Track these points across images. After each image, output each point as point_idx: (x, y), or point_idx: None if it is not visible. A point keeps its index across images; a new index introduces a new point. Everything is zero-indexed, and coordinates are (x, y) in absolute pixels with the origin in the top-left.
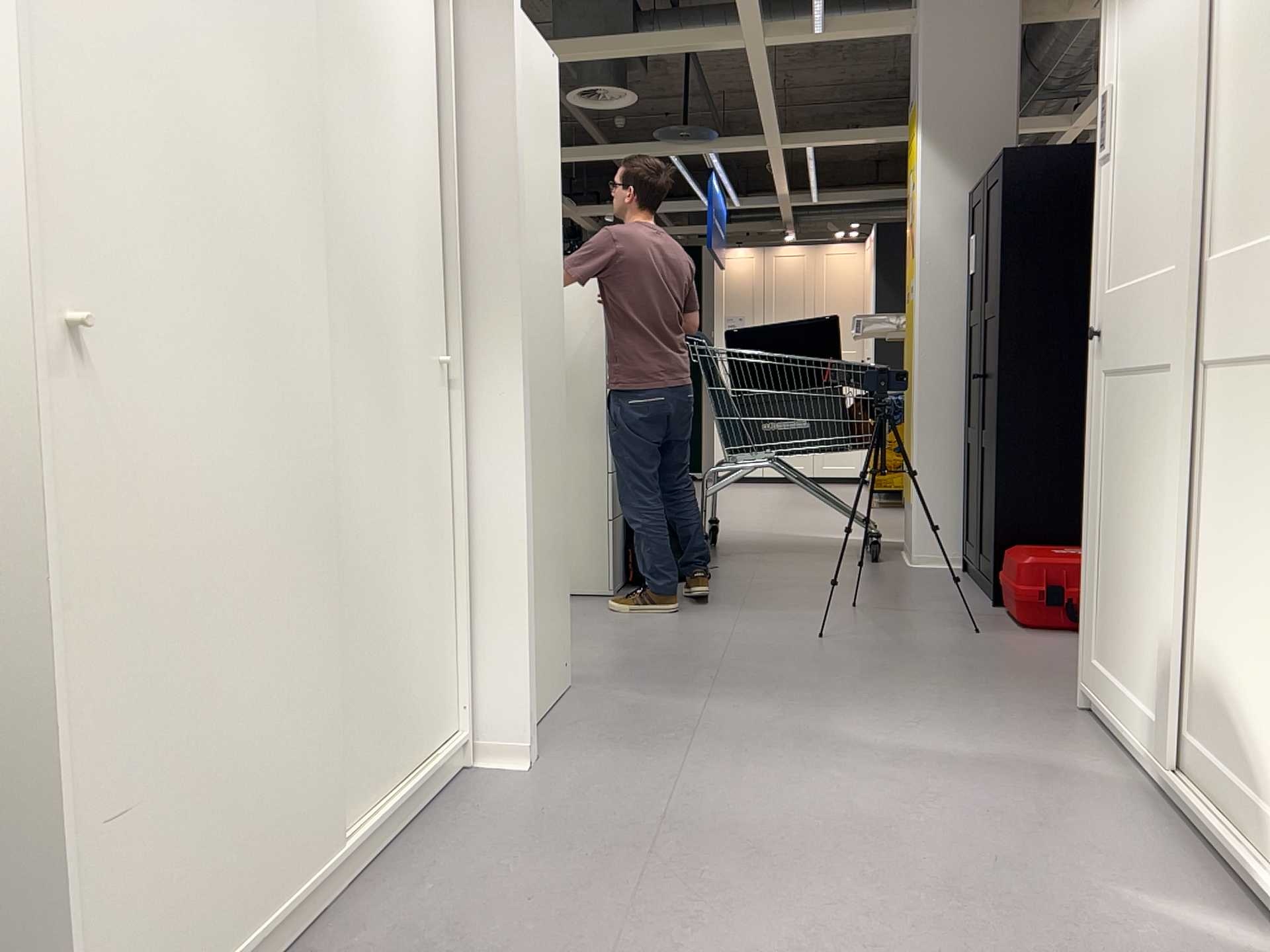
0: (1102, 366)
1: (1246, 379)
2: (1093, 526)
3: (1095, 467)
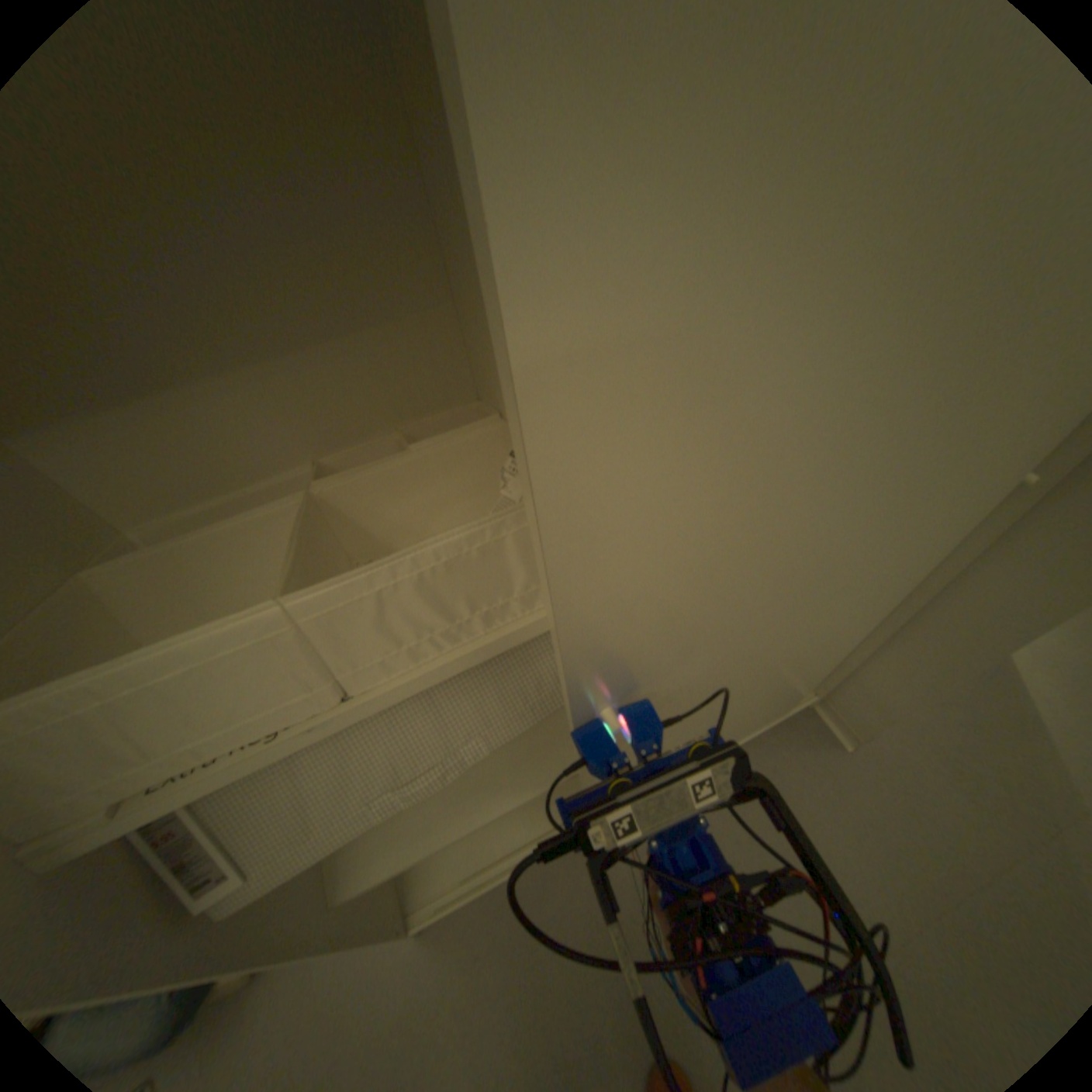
0: None
1: None
2: None
3: None
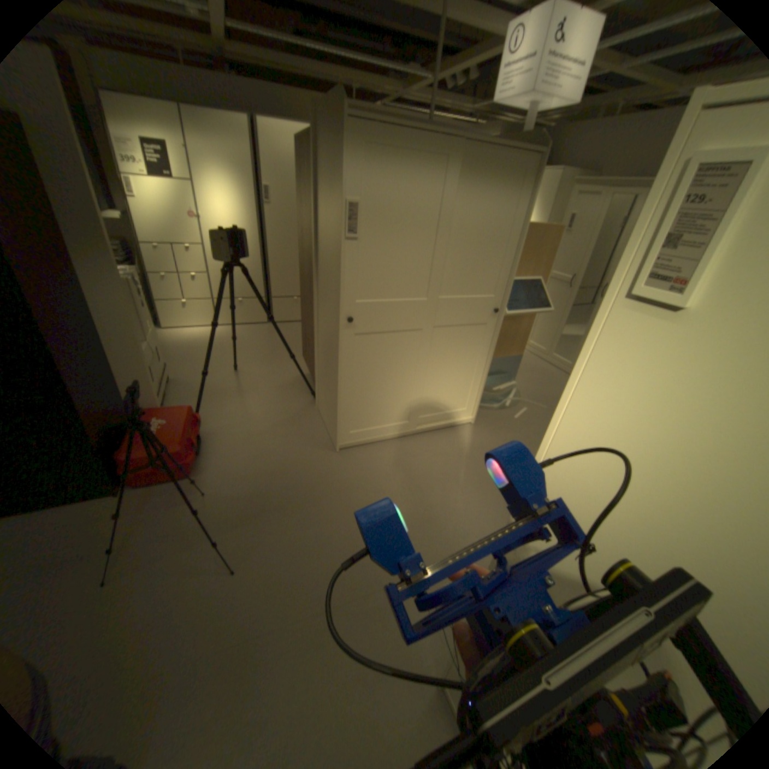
0: (362, 332)
1: (458, 330)
2: (353, 391)
3: (353, 370)
